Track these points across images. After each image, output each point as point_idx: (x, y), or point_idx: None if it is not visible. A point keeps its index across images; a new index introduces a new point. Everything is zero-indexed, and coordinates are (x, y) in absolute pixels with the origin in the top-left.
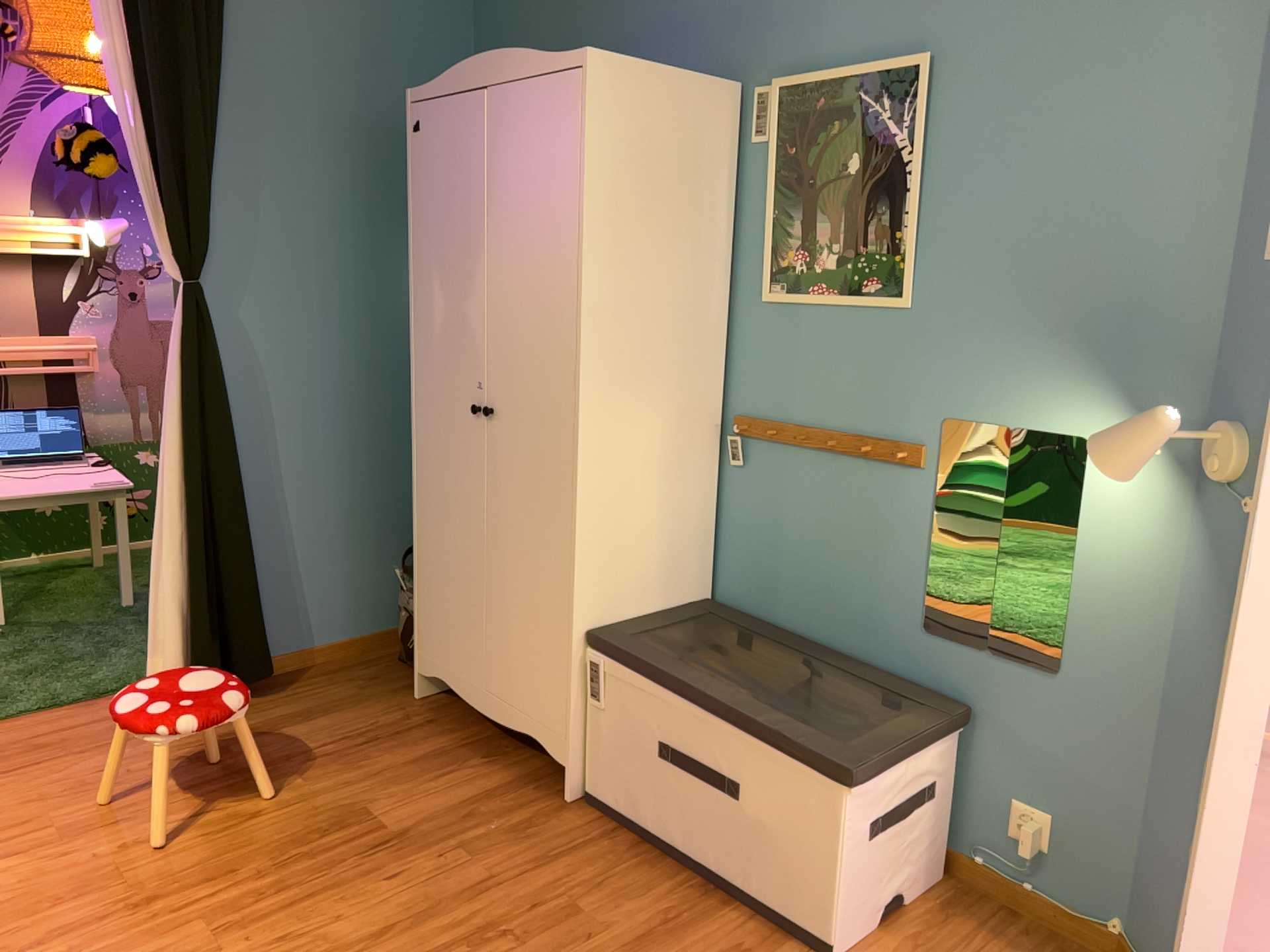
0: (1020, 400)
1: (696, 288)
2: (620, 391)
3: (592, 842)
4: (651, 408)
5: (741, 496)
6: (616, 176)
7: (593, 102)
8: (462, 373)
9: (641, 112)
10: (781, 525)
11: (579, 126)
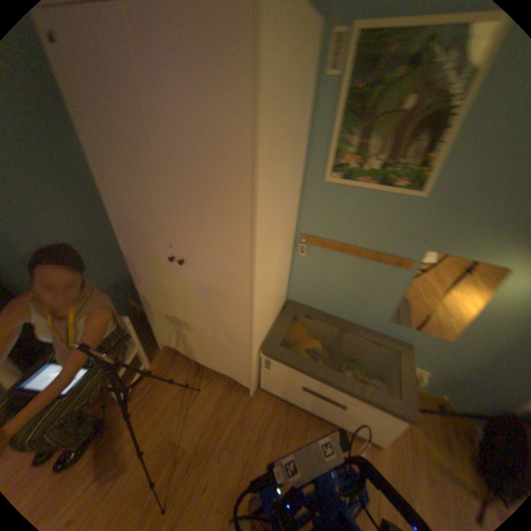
0: (480, 250)
1: (296, 180)
2: (270, 254)
3: (272, 418)
4: (278, 252)
5: (303, 267)
6: (276, 116)
7: (268, 39)
8: (157, 239)
9: (289, 50)
10: (324, 280)
11: (256, 67)
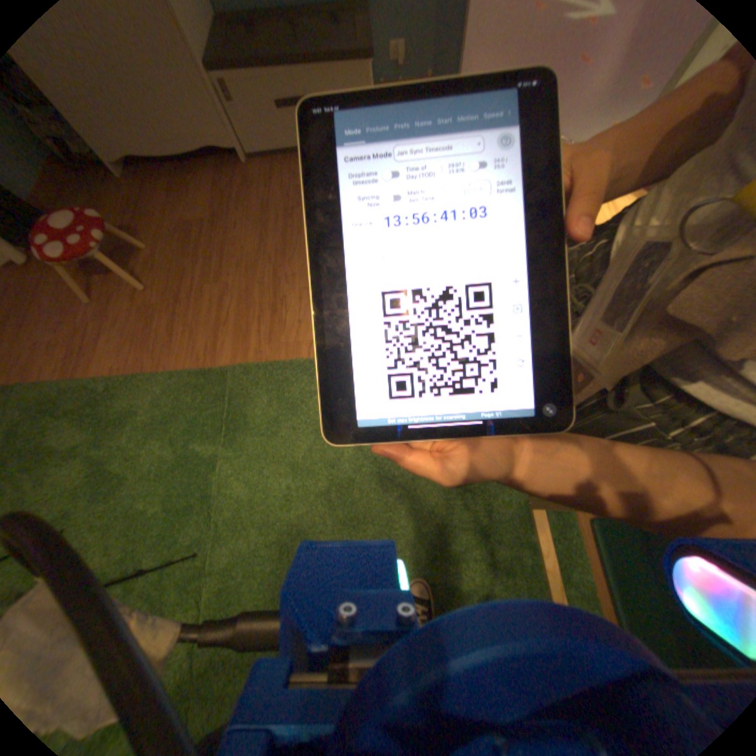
0: None
1: None
2: None
3: (270, 166)
4: None
5: None
6: None
7: None
8: None
9: None
10: None
11: None
